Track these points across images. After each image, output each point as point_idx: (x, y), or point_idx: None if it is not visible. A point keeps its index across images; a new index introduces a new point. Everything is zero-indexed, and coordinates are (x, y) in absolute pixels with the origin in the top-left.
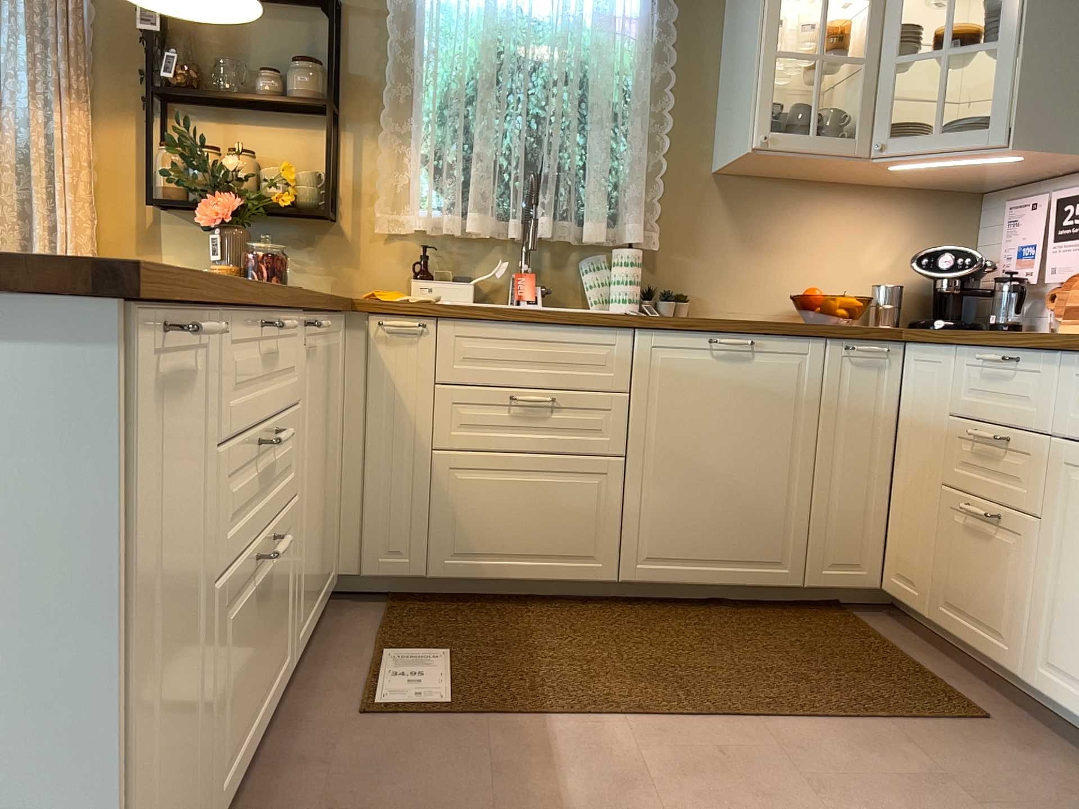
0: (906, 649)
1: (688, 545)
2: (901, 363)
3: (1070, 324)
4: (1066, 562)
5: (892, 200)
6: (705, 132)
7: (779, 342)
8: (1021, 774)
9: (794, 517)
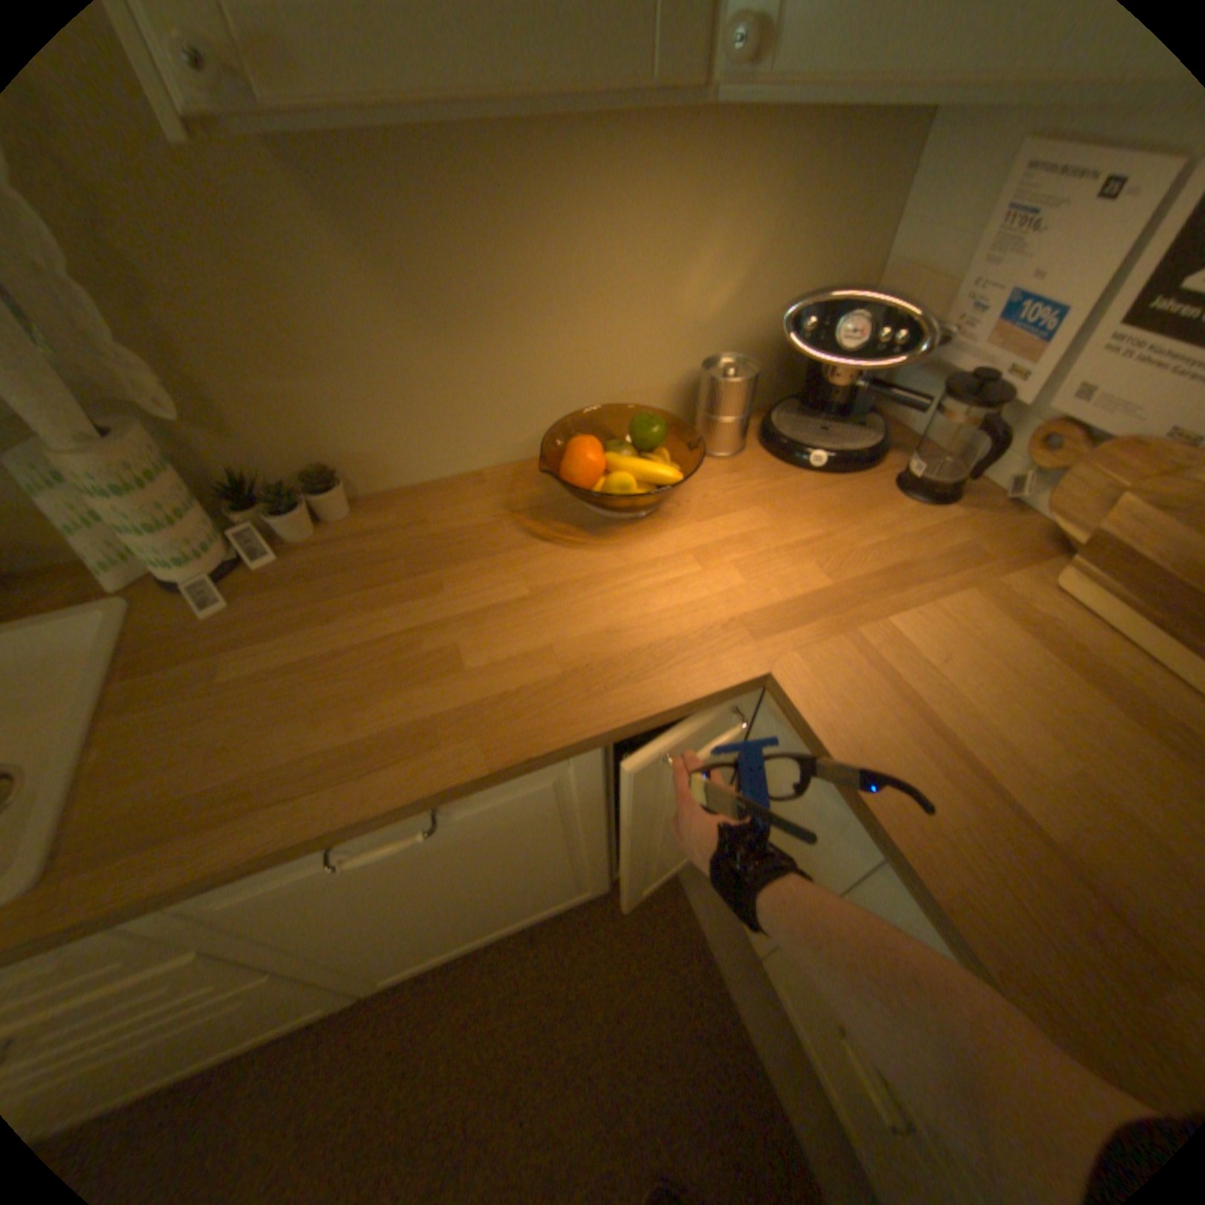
0: (730, 973)
1: (439, 950)
2: (753, 703)
3: (1094, 577)
4: None
5: (751, 122)
6: None
7: (495, 785)
8: None
9: (585, 874)
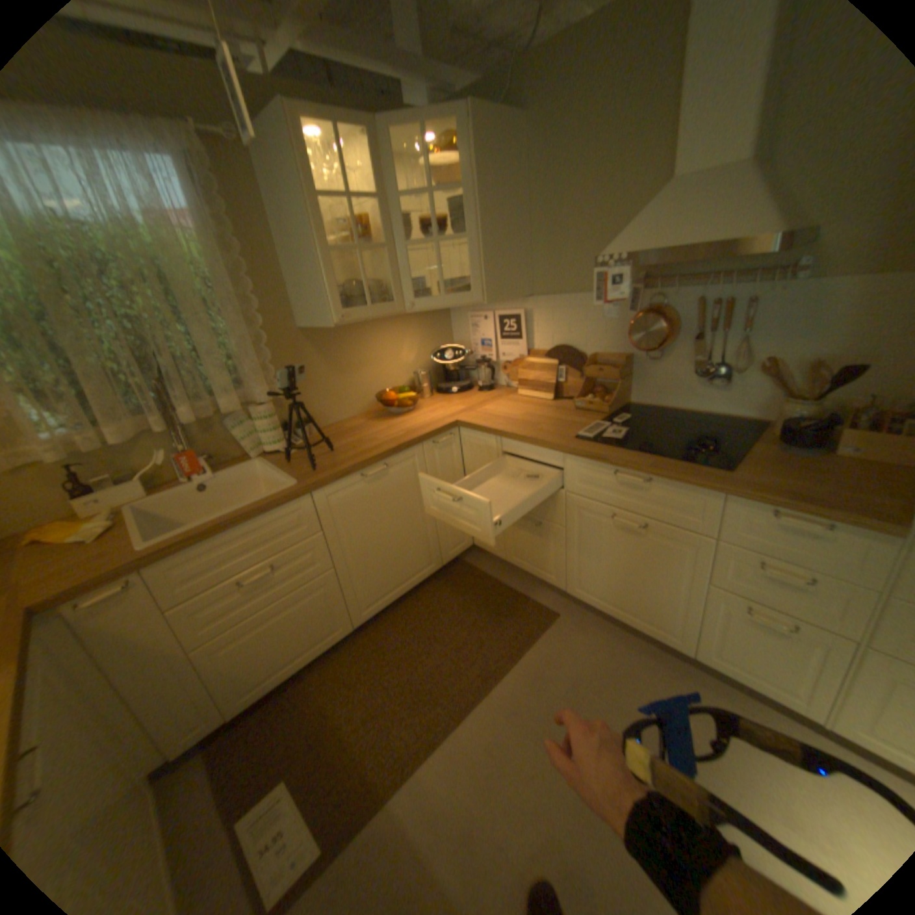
0: (499, 577)
1: (384, 587)
2: (457, 438)
3: (521, 389)
4: (582, 547)
5: (406, 318)
6: (280, 300)
7: (398, 457)
8: (591, 650)
9: (430, 539)
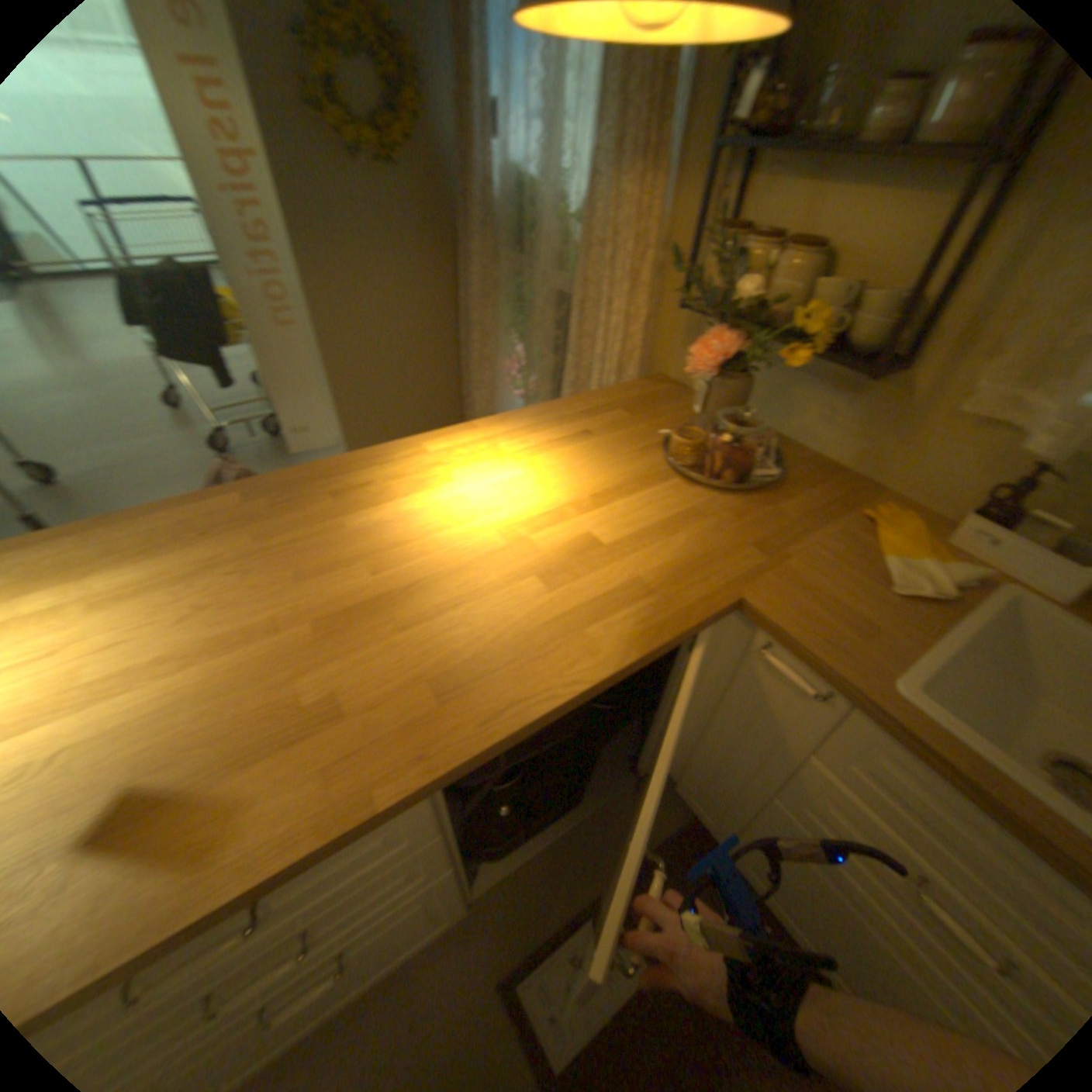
0: None
1: None
2: None
3: None
4: None
5: None
6: None
7: None
8: None
9: None
